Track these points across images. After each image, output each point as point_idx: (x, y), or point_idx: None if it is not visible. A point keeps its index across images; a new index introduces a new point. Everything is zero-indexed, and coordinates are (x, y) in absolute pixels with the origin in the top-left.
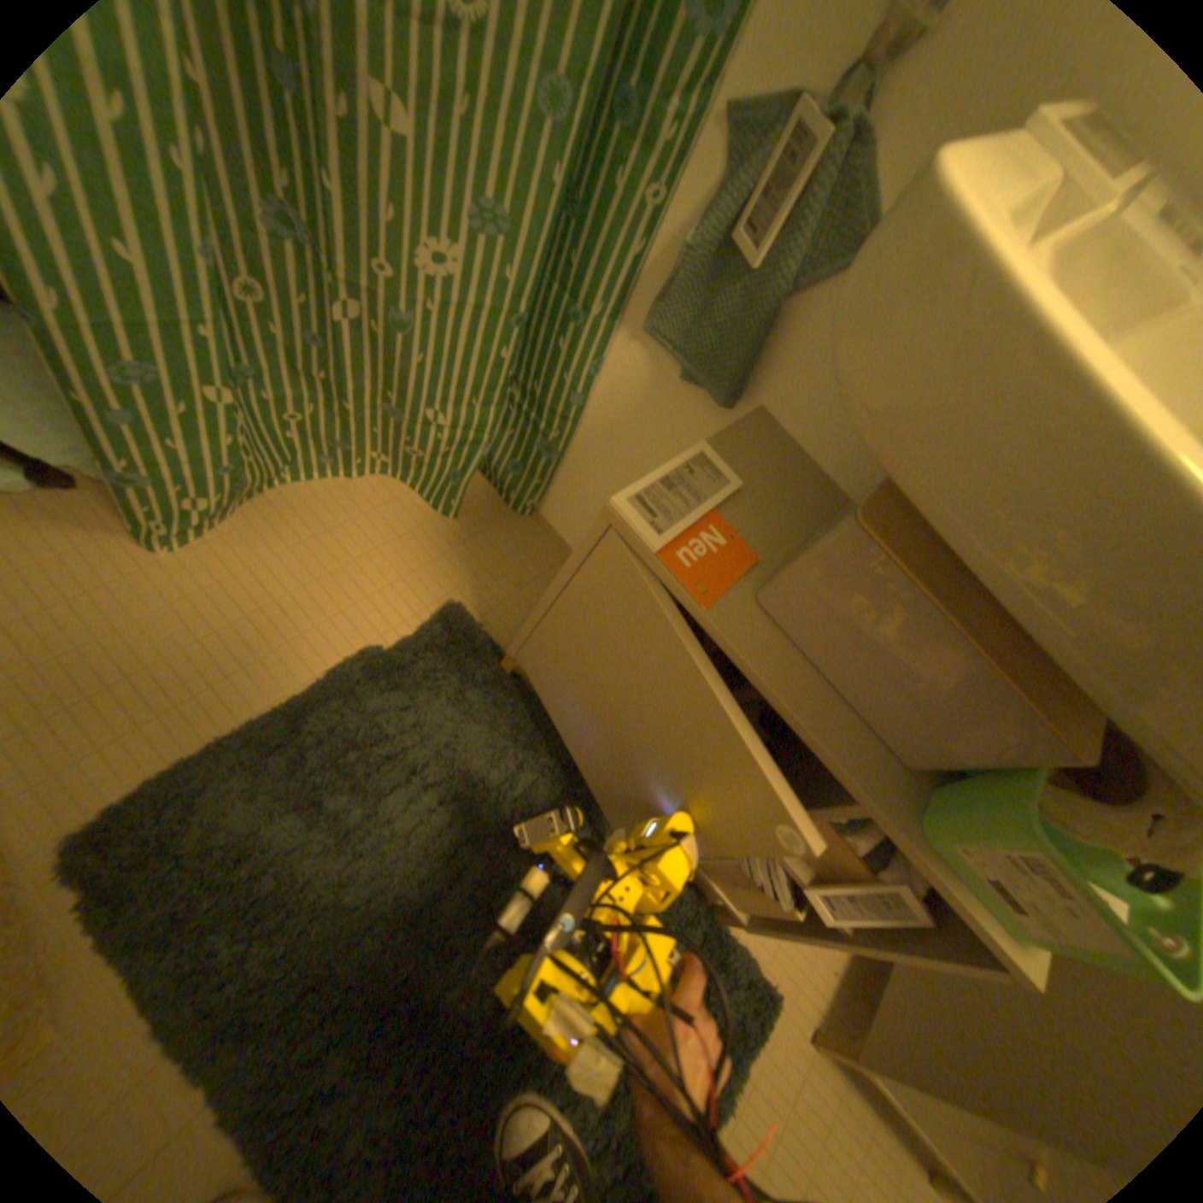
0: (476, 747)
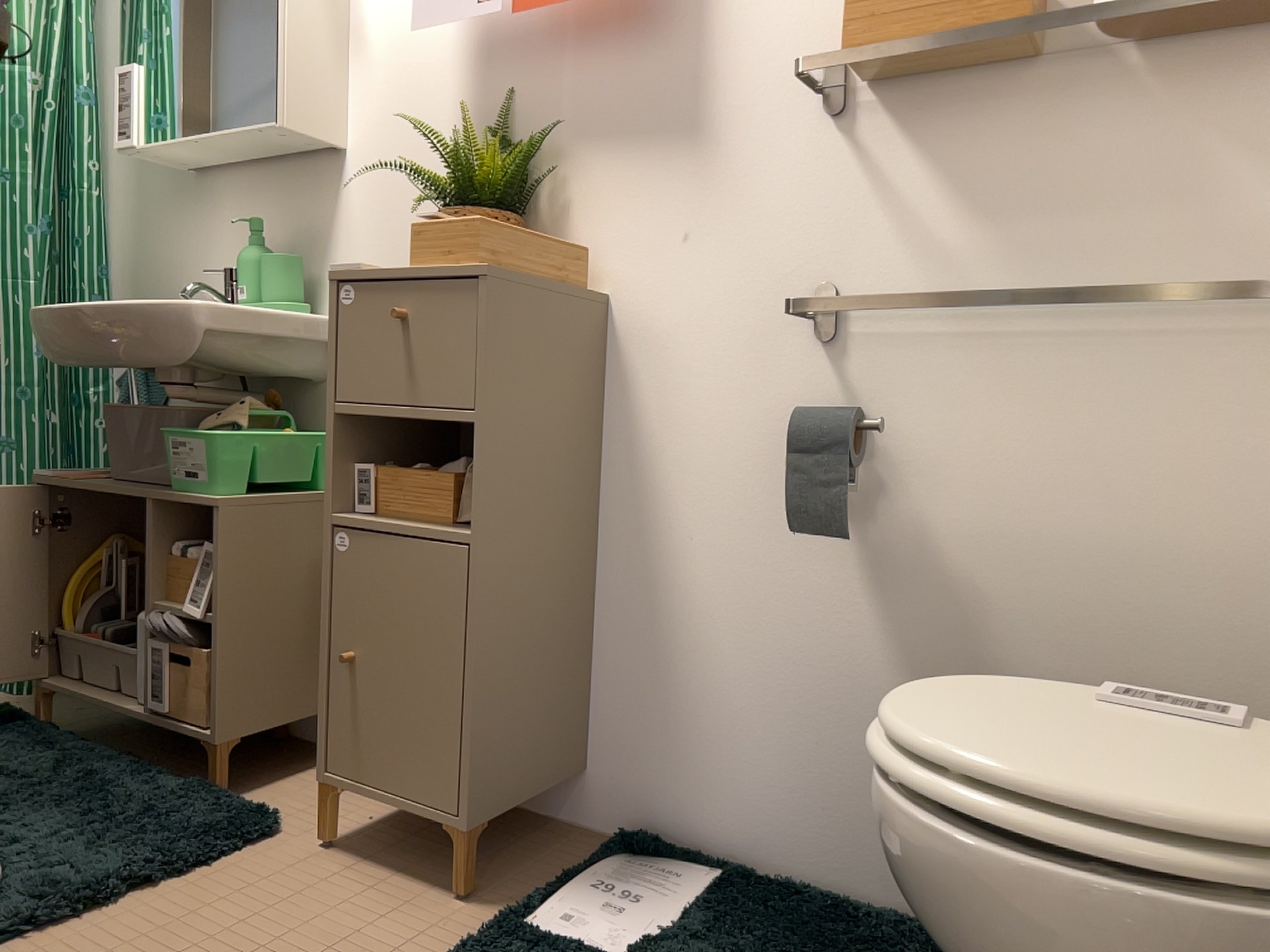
0: (4, 742)
